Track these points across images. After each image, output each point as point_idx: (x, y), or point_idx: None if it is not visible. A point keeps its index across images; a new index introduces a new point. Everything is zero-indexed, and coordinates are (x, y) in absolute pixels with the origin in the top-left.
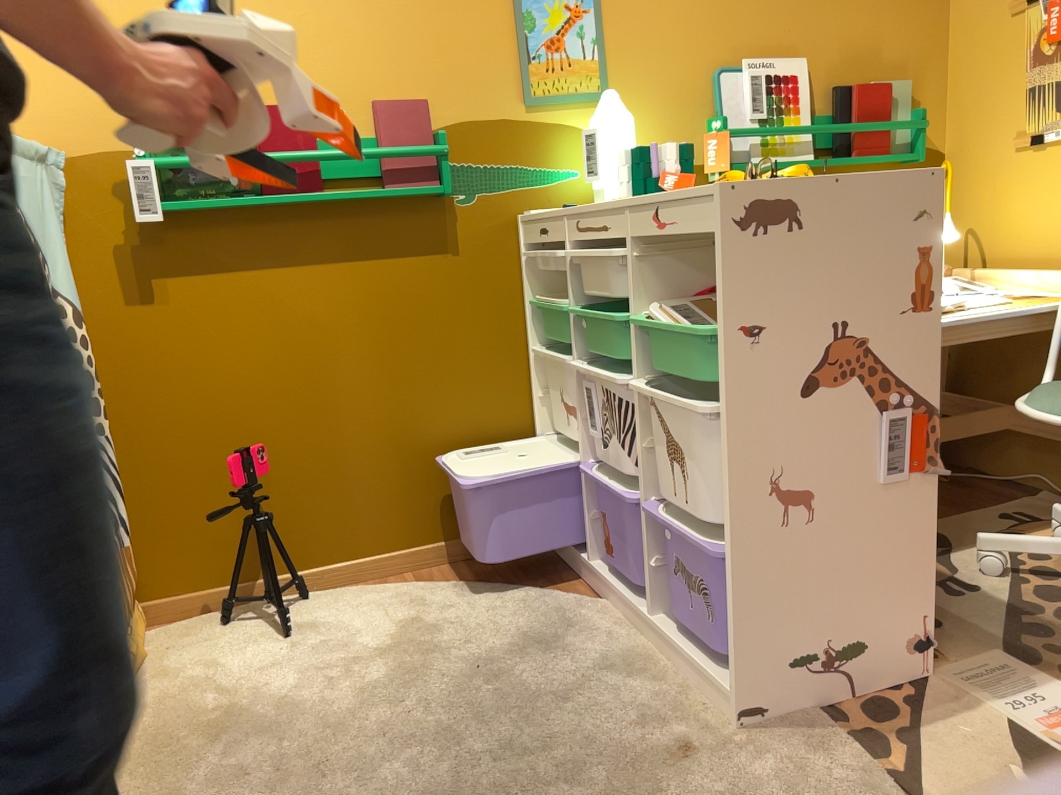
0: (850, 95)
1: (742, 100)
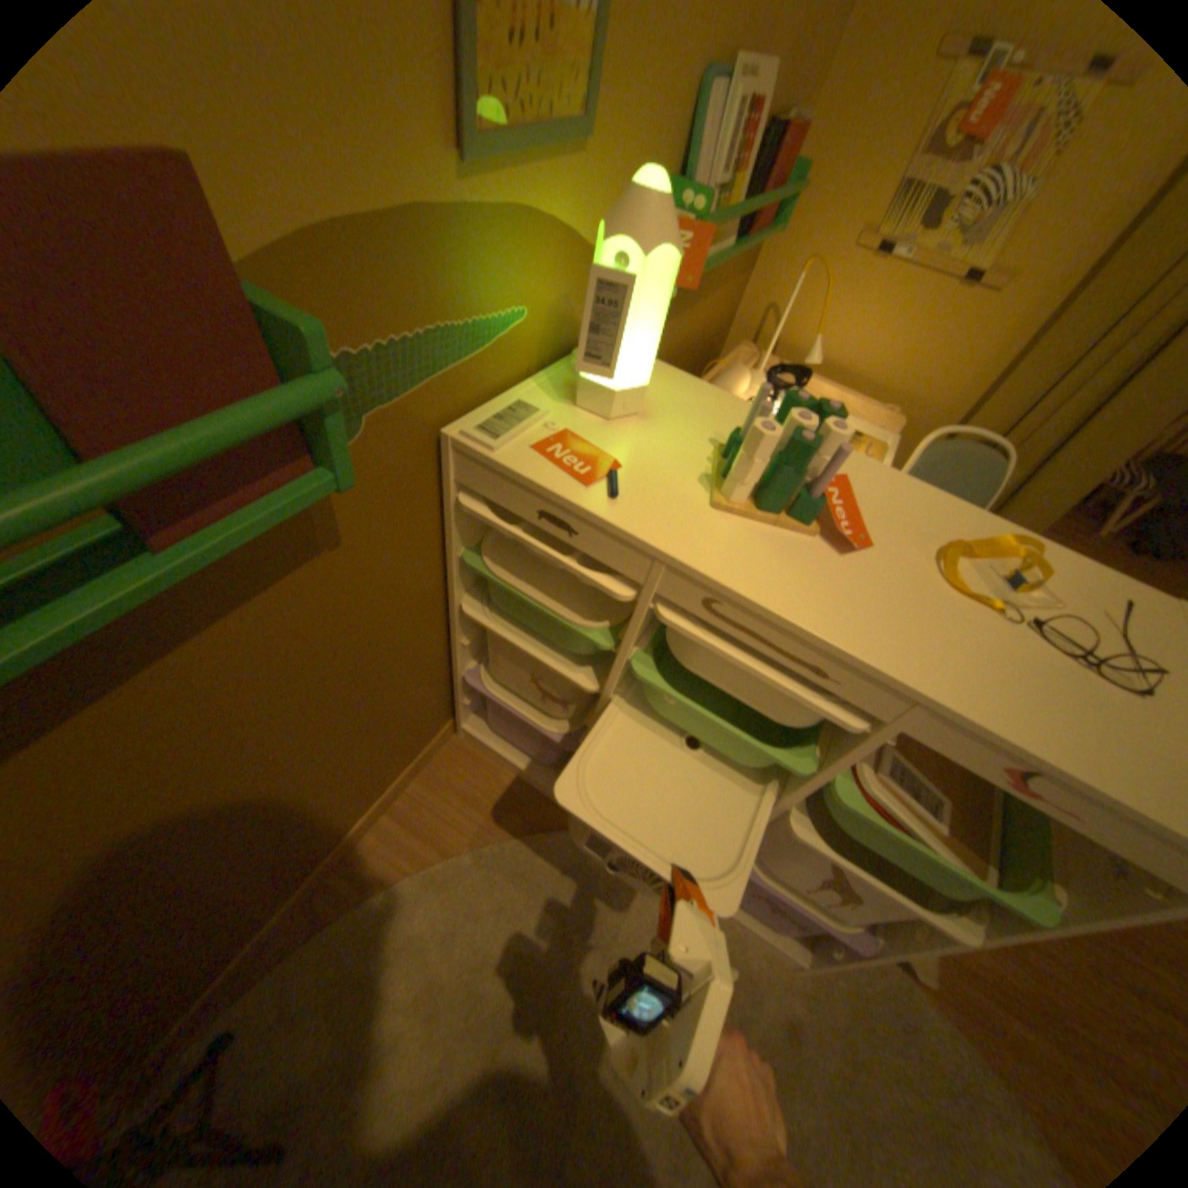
0: (785, 136)
1: (719, 141)
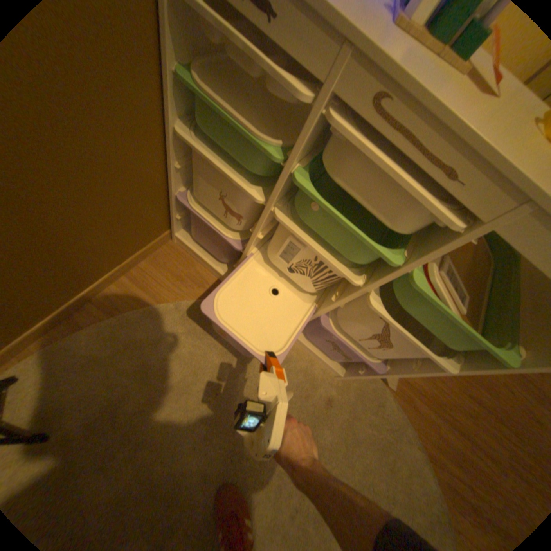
0: None
1: None
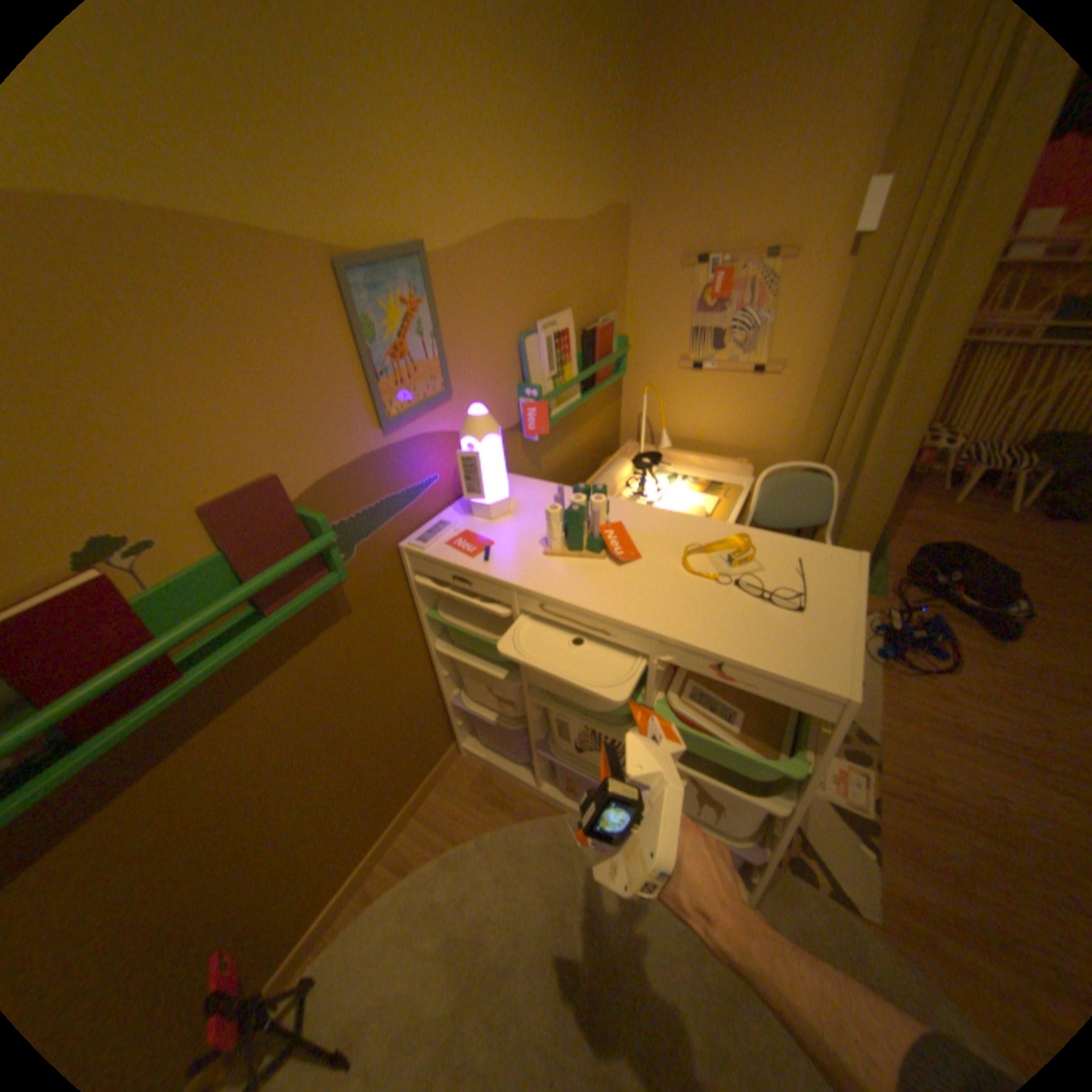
0: (594, 335)
1: (540, 359)
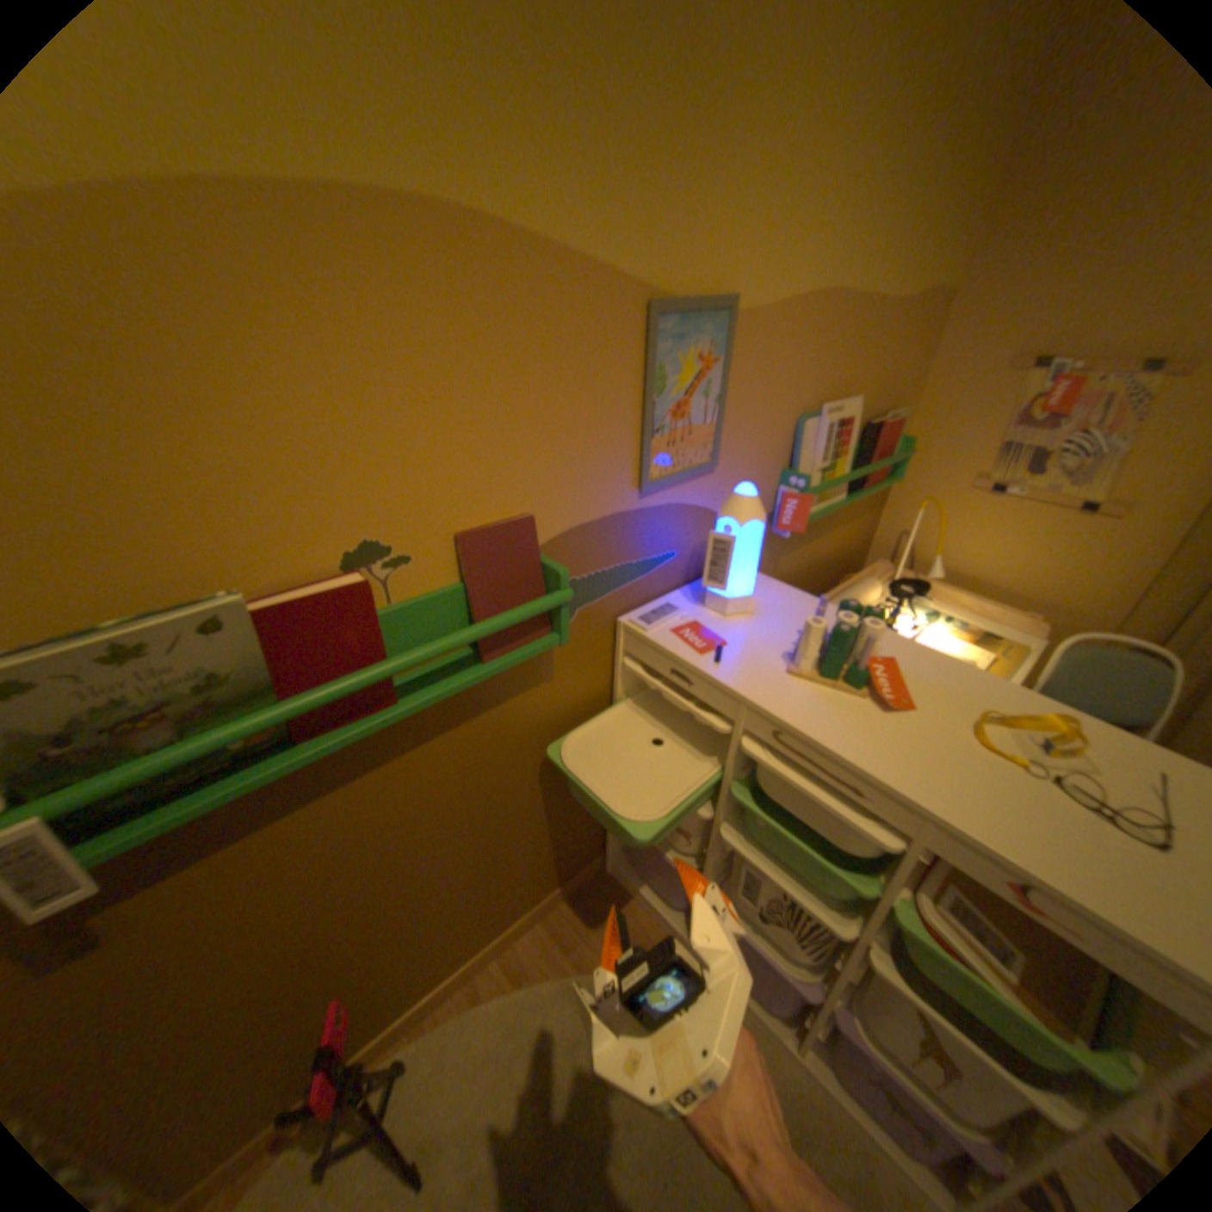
0: (881, 429)
1: (816, 446)
